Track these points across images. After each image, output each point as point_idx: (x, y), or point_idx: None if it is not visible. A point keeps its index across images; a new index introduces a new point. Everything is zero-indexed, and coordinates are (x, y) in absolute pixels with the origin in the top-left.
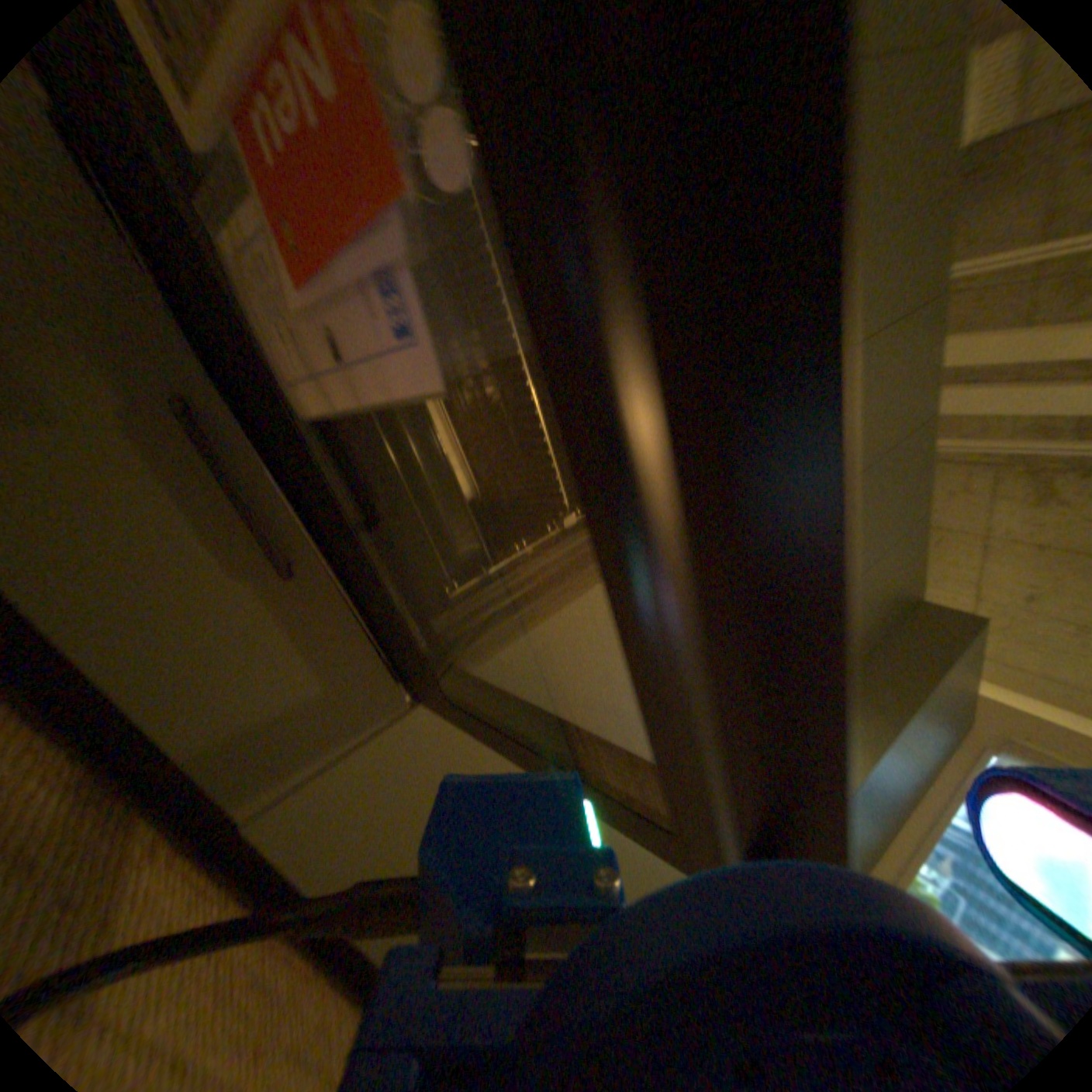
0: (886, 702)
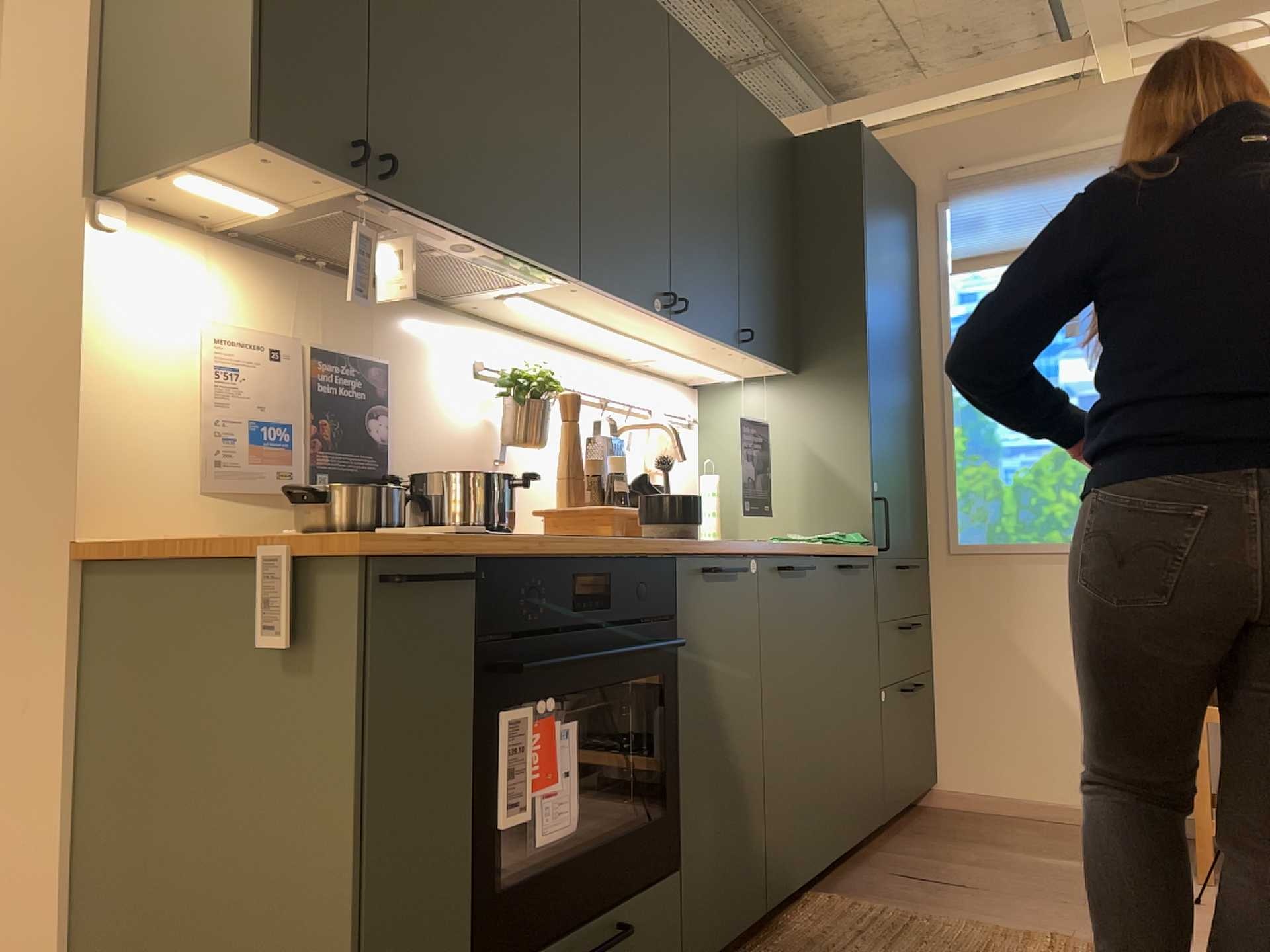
0: (843, 317)
